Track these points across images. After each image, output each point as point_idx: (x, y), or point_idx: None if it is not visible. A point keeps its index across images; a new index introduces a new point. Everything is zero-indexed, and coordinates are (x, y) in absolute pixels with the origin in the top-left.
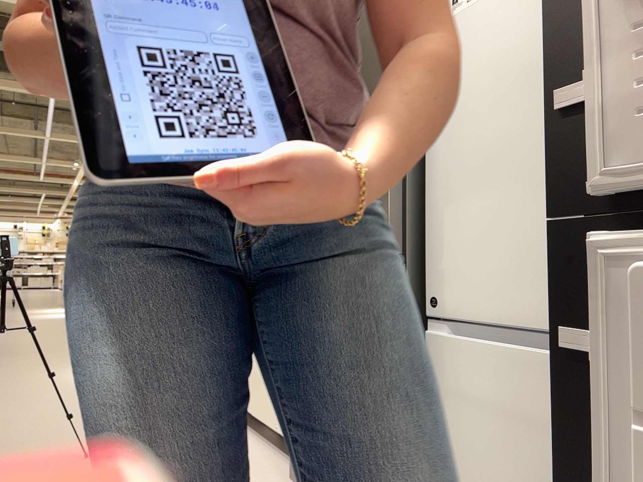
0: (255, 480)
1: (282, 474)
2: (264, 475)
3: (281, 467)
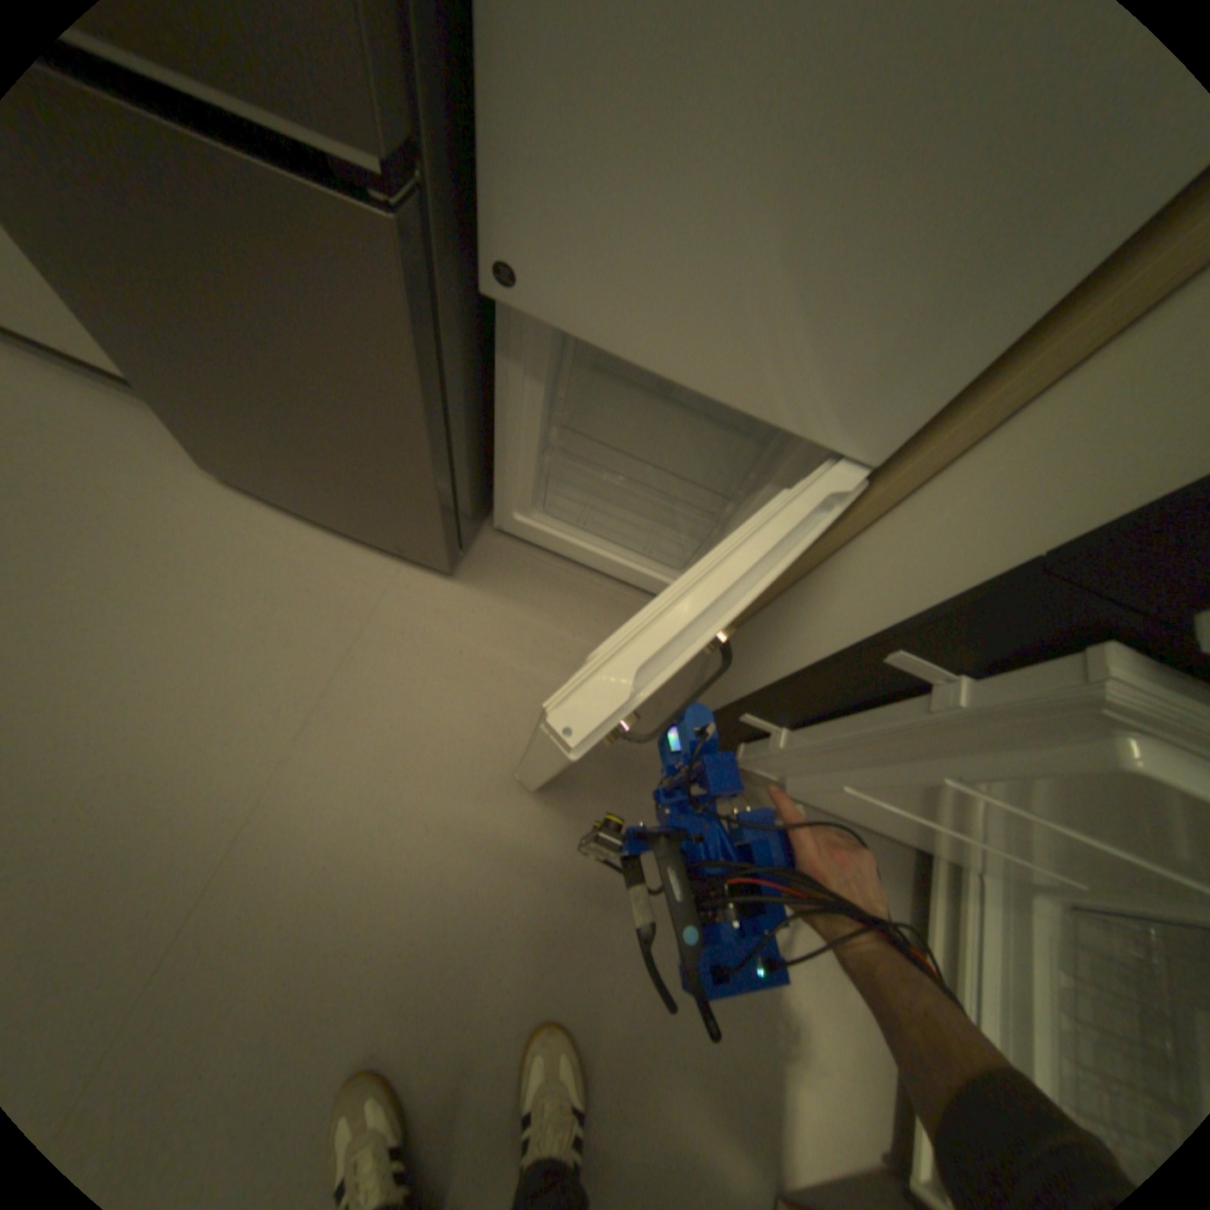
0: (117, 472)
1: (155, 436)
2: (123, 453)
3: (135, 417)
